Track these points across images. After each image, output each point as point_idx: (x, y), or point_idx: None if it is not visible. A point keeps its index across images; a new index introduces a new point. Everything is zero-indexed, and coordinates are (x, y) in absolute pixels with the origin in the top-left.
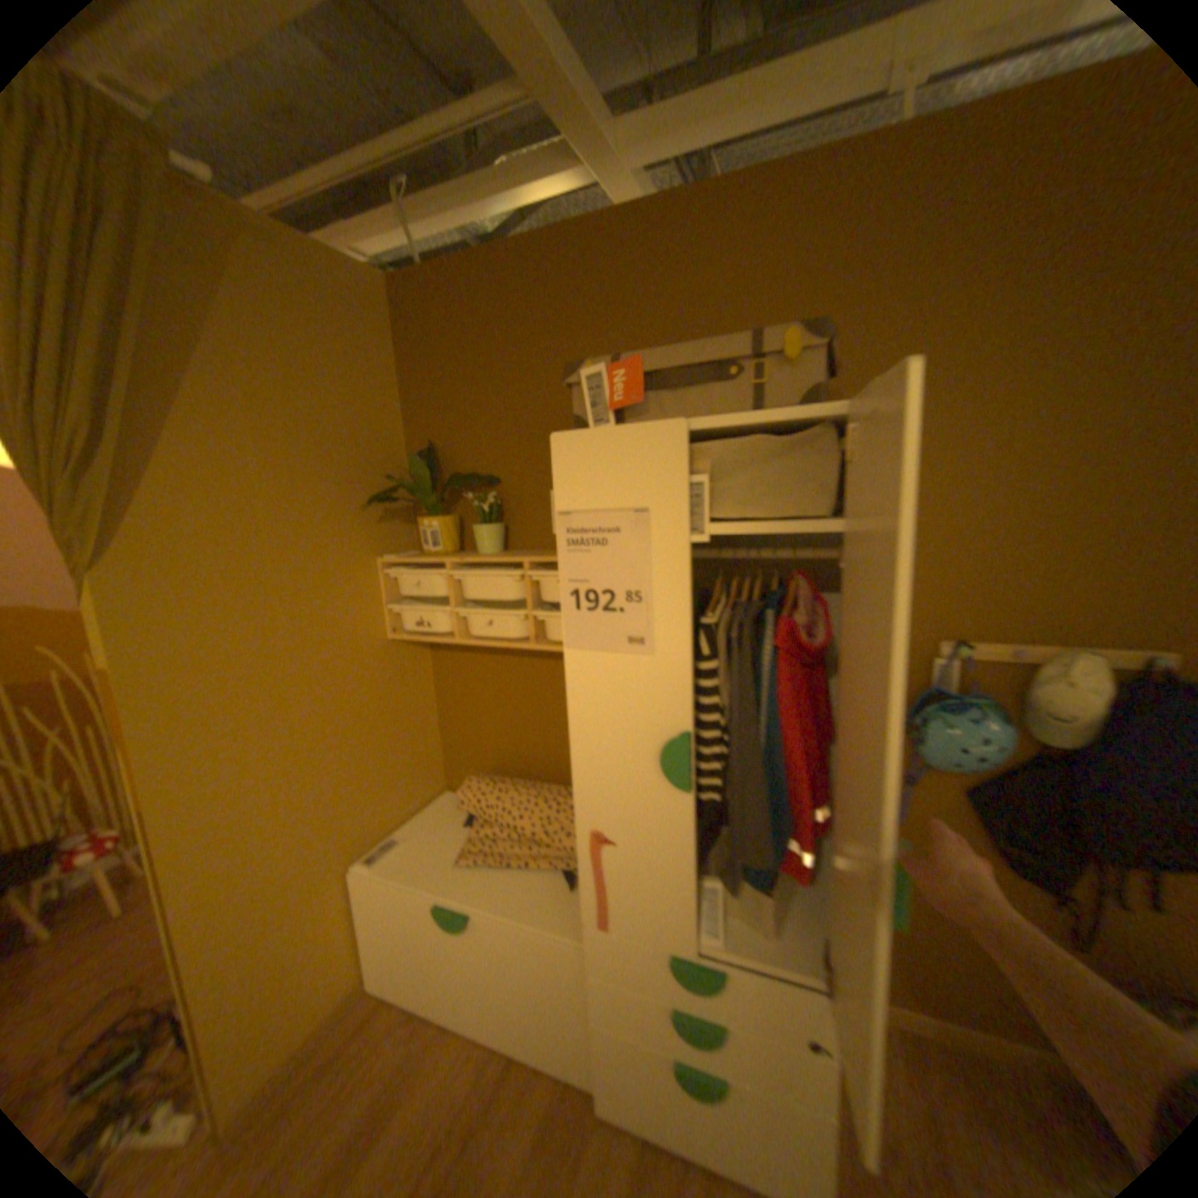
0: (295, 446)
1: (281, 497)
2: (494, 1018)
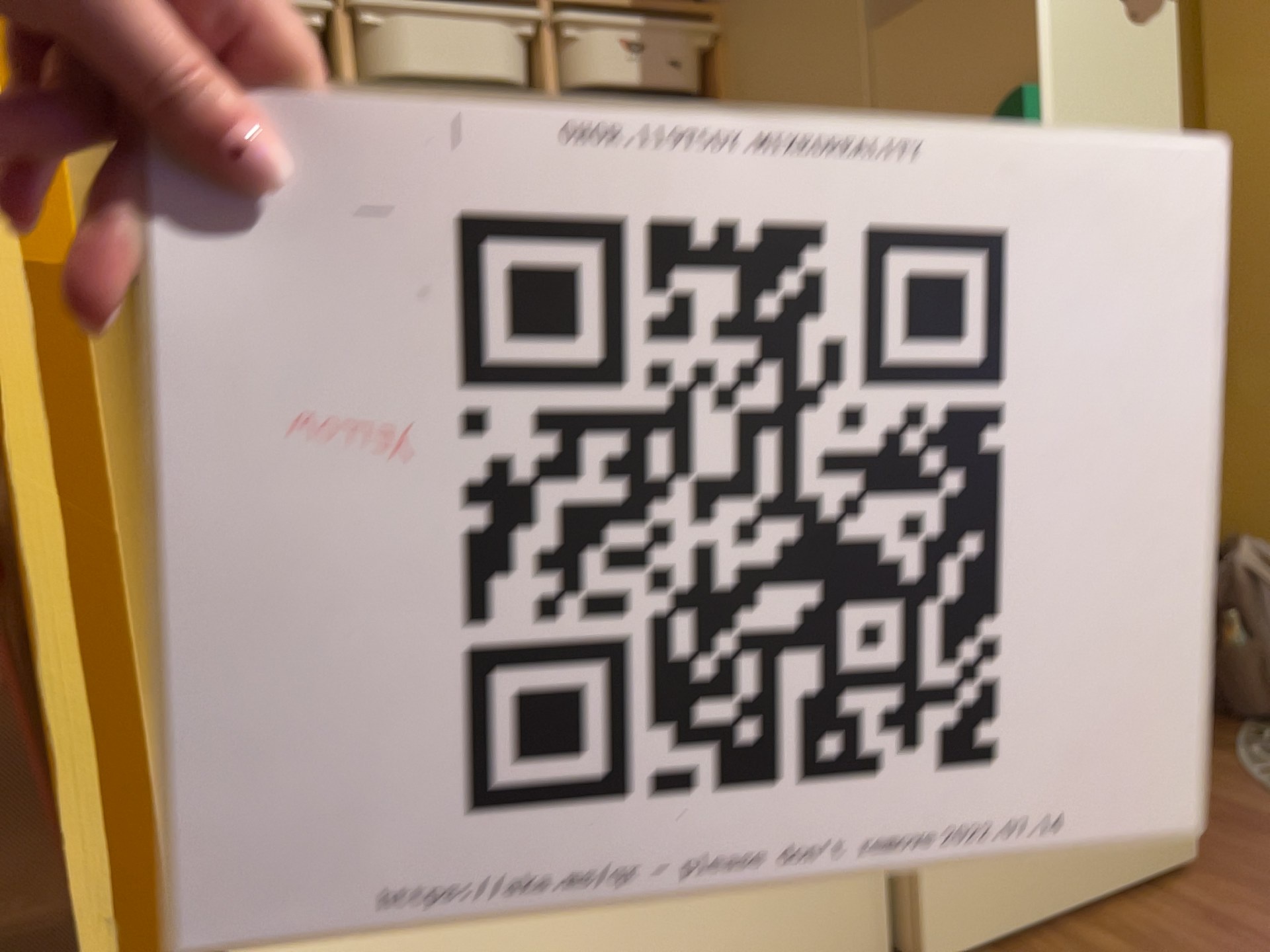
0: None
1: None
2: None
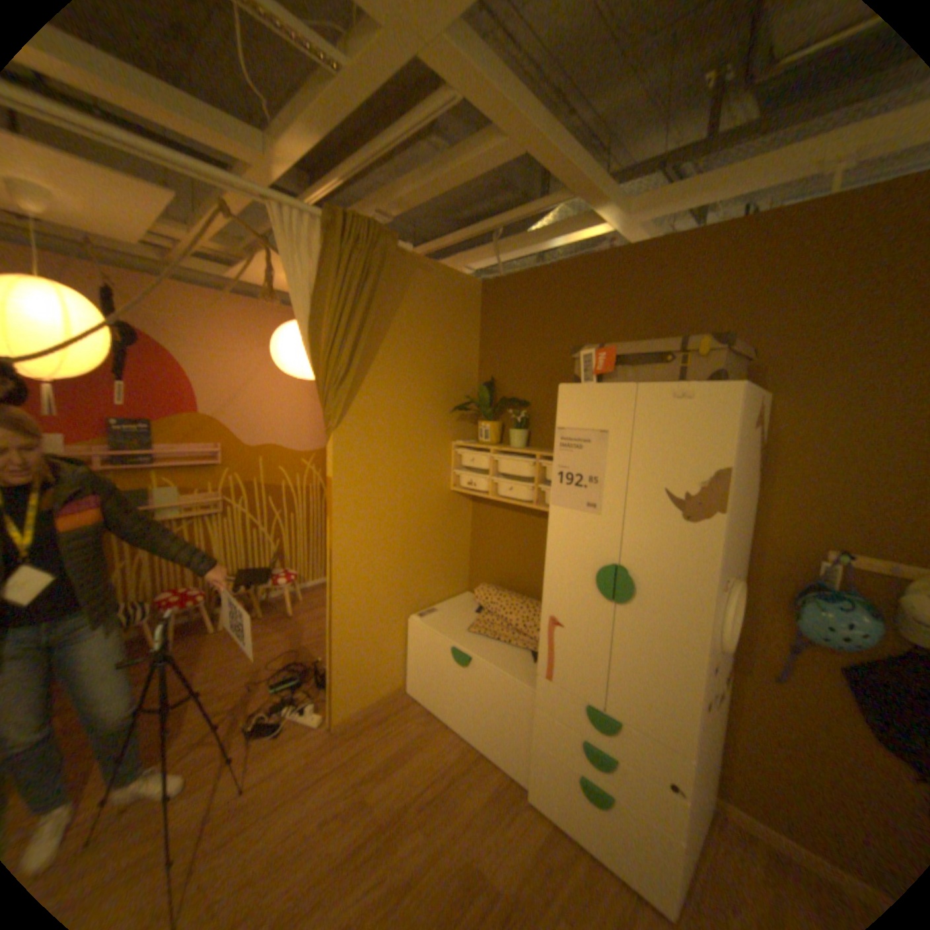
0: (422, 377)
1: (411, 403)
2: (476, 727)
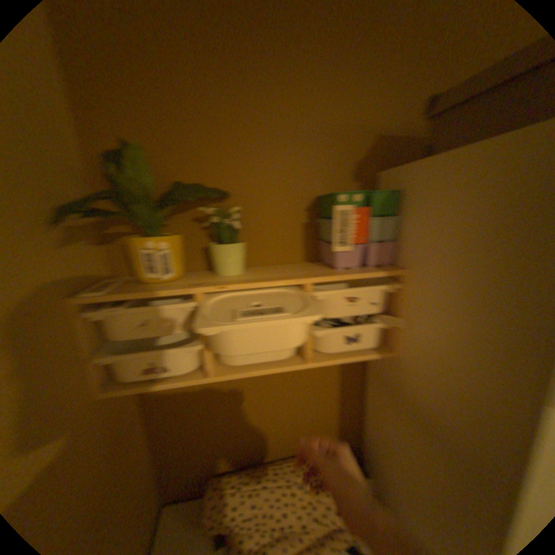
0: None
1: None
2: None
